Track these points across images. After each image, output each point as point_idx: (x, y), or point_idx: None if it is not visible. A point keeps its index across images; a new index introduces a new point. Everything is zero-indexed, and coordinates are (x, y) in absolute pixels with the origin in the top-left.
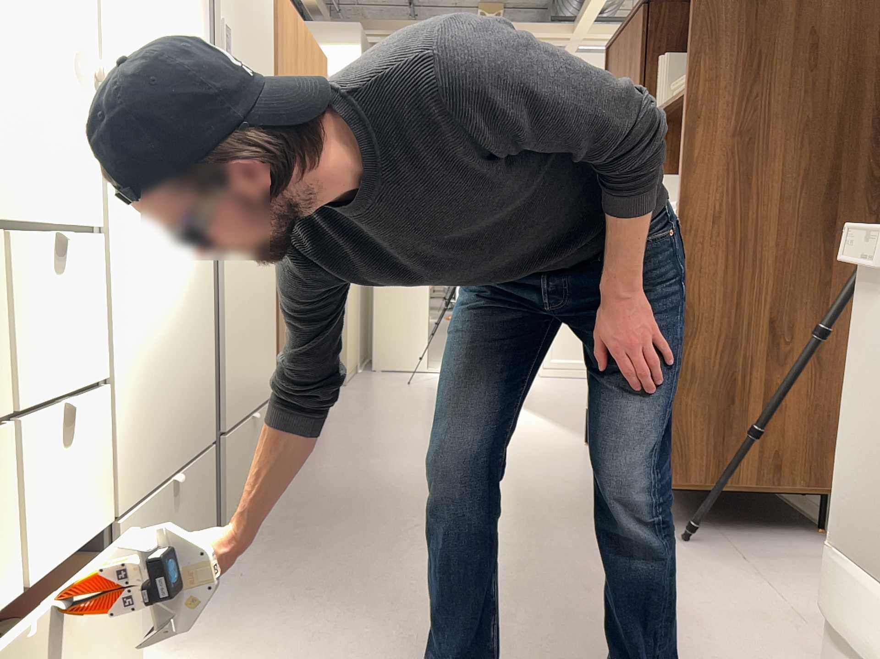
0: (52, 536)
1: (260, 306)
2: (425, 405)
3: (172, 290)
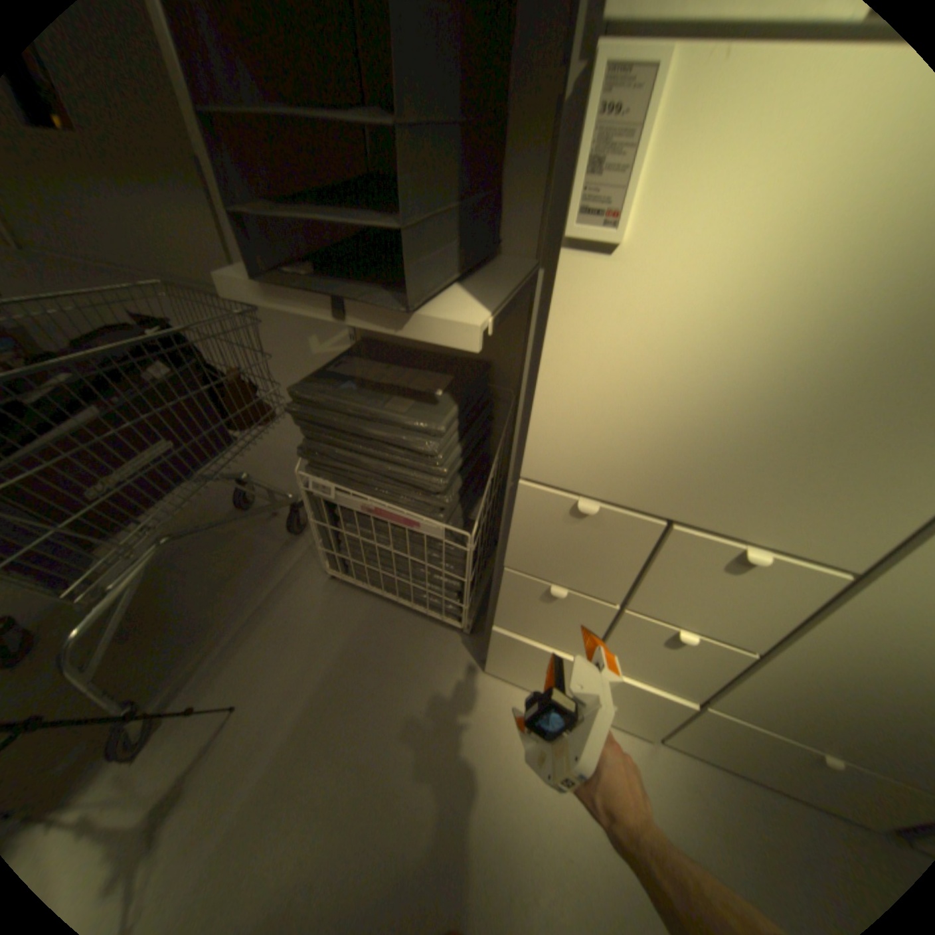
0: (639, 669)
1: None
2: None
3: None
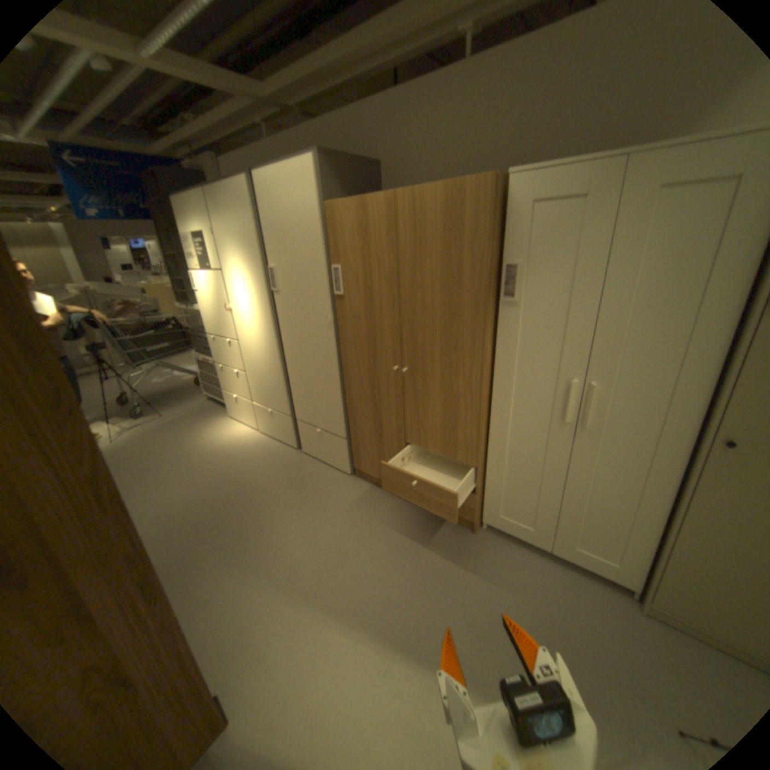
0: (241, 392)
1: (323, 390)
2: (493, 654)
3: (263, 361)
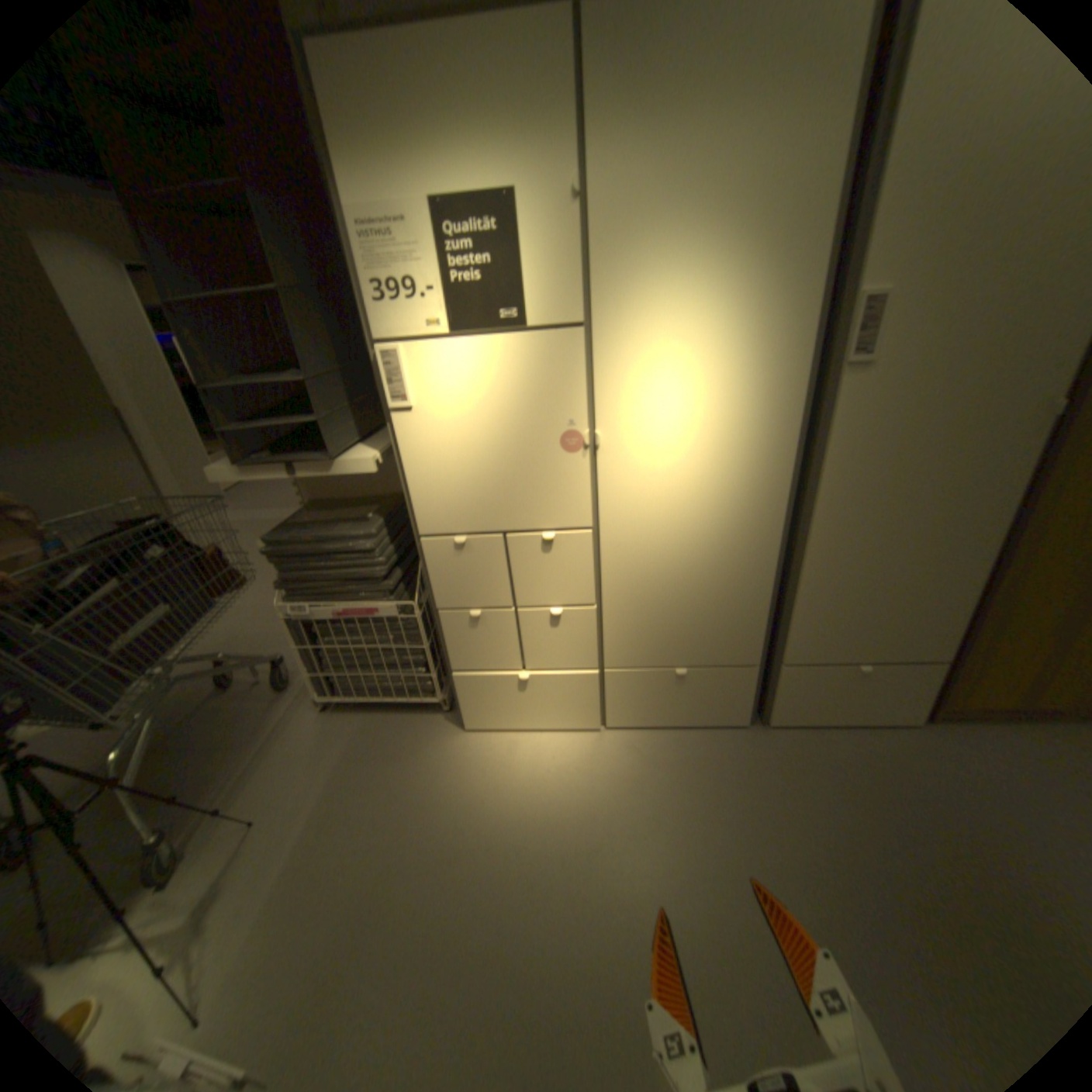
0: (550, 658)
1: (927, 579)
2: None
3: (698, 561)
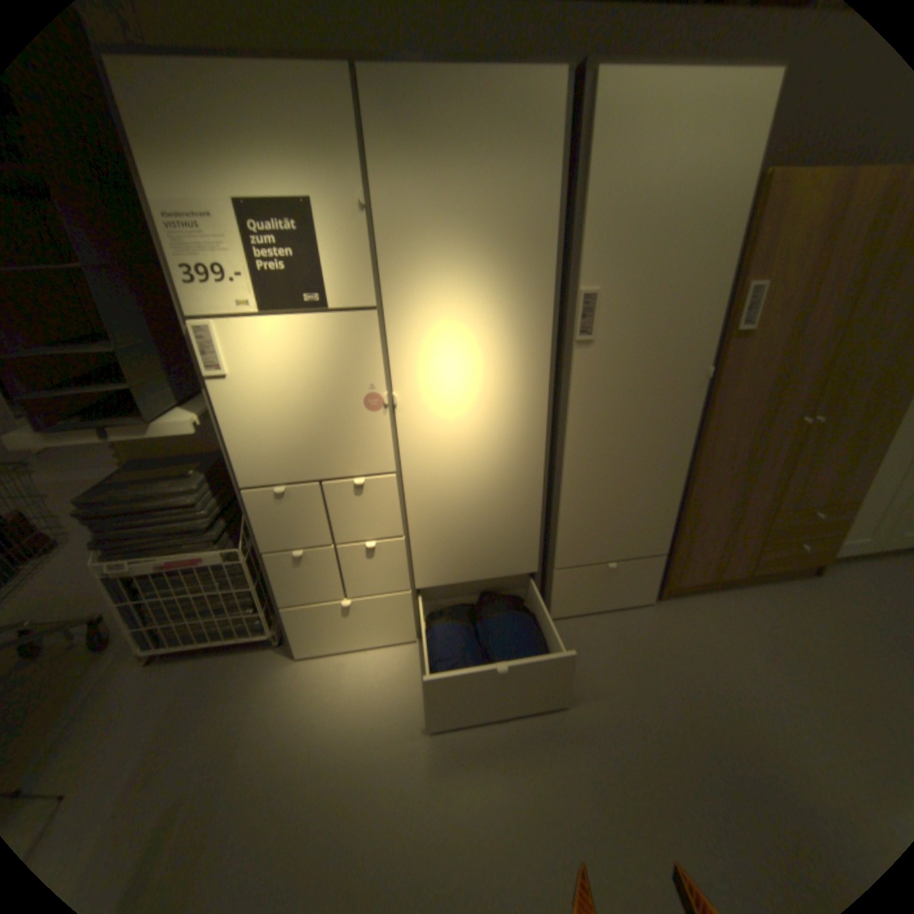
0: (369, 585)
1: (645, 495)
2: None
3: (484, 494)
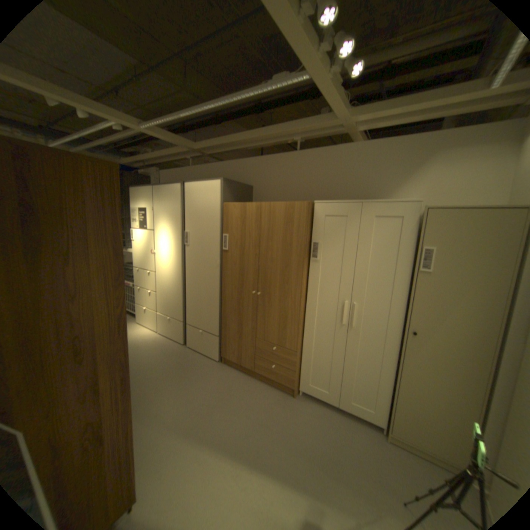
0: (149, 305)
1: (207, 304)
2: (303, 465)
3: (170, 286)
